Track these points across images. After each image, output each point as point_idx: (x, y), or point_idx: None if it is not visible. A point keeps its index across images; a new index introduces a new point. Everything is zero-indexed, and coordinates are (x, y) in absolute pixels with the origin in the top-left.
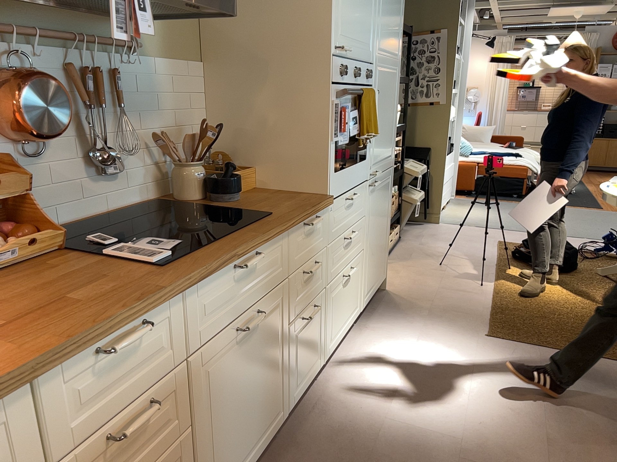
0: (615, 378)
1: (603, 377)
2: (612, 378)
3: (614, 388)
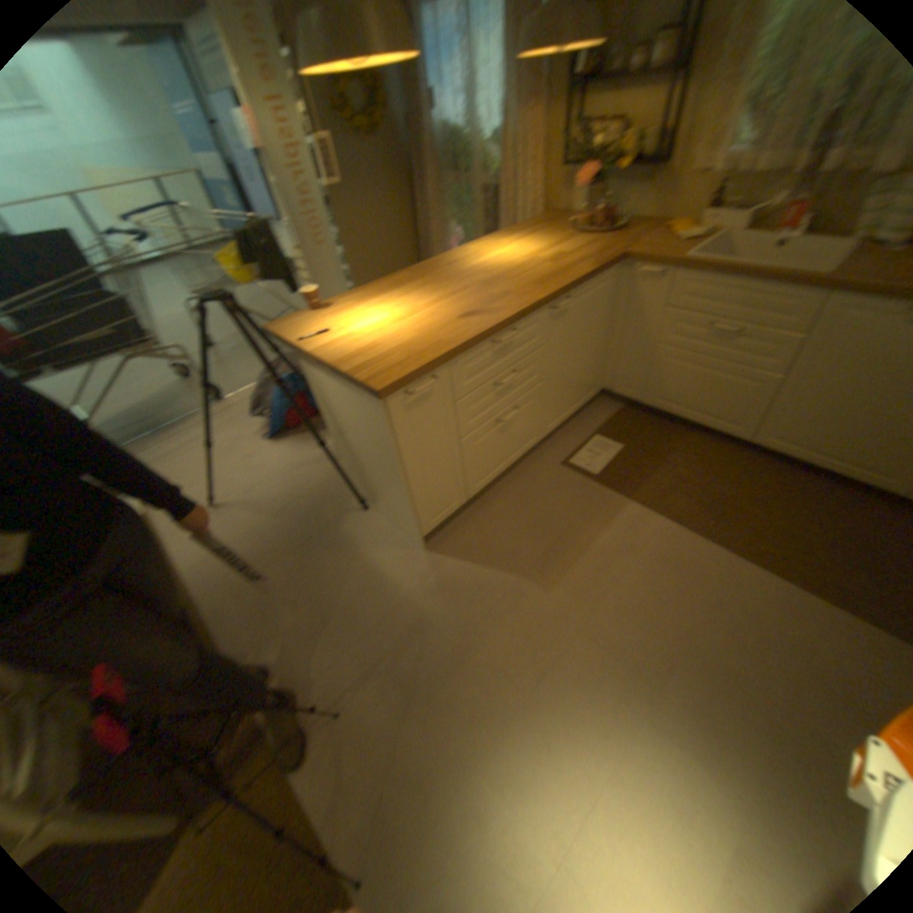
0: (345, 754)
1: (357, 763)
2: (349, 755)
3: (373, 733)
